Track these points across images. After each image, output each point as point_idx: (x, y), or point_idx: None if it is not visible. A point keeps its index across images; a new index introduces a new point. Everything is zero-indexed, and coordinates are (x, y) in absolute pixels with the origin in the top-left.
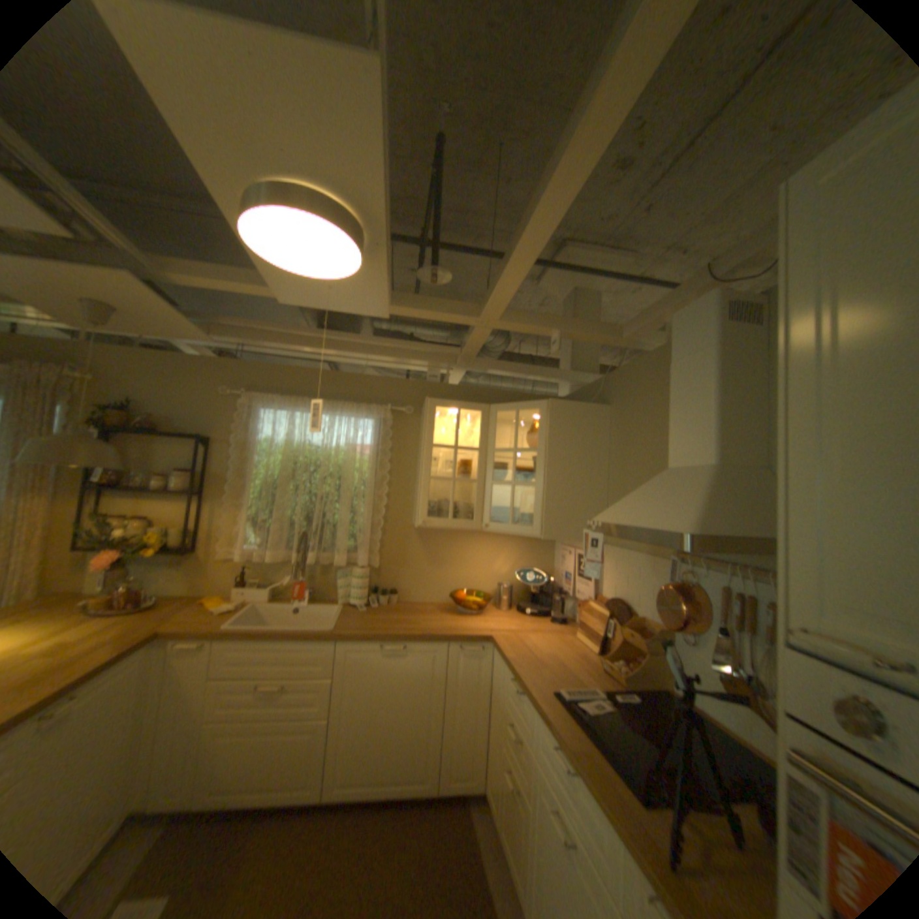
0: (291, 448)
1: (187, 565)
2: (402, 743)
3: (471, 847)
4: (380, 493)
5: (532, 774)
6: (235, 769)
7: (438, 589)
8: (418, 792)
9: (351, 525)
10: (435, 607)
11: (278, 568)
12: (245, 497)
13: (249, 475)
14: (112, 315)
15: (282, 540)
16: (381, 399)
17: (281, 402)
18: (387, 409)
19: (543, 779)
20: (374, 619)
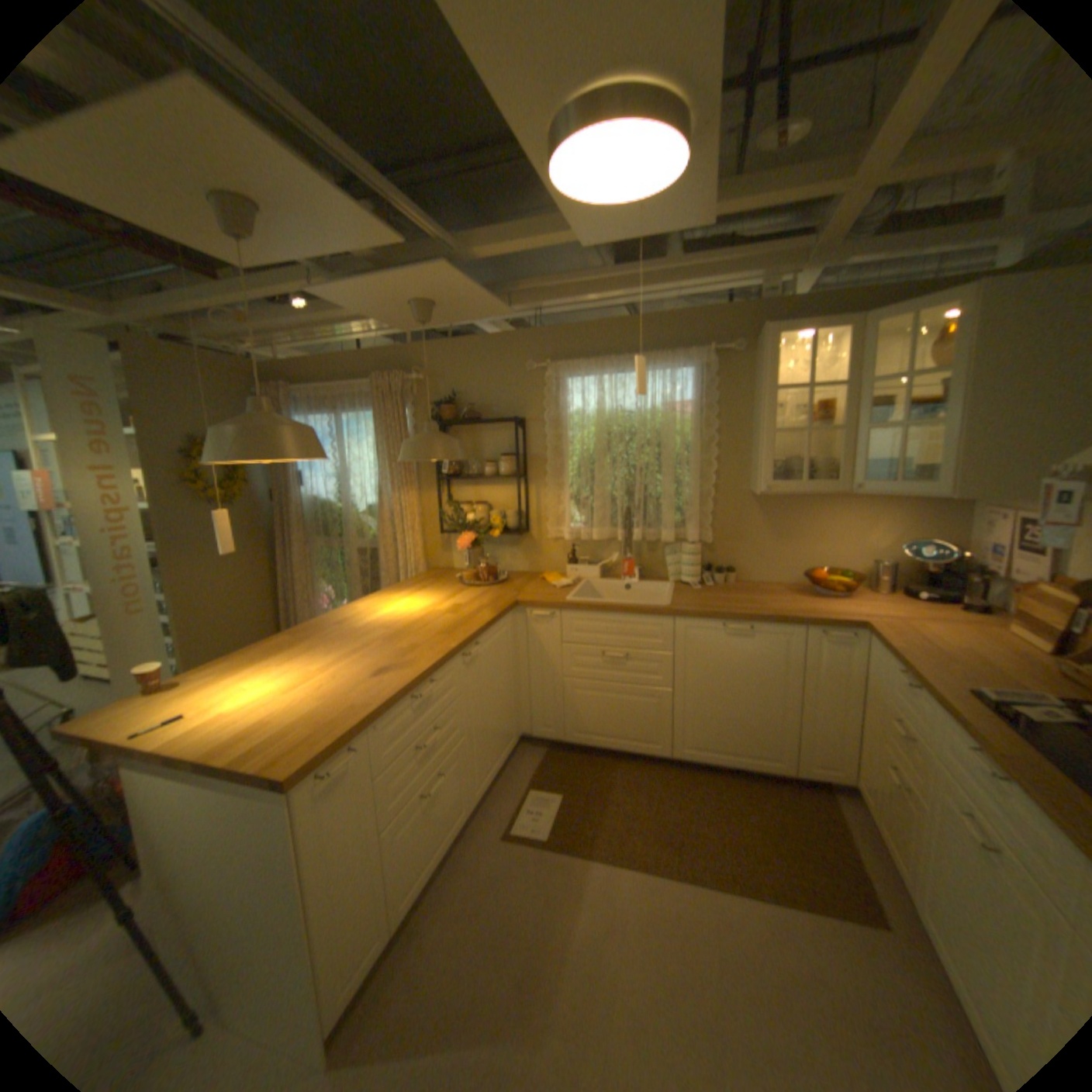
0: (602, 419)
1: (523, 545)
2: (753, 721)
3: (841, 832)
4: (707, 458)
5: (931, 773)
6: (593, 718)
7: (786, 568)
8: (773, 770)
9: (675, 498)
10: (783, 587)
11: (603, 547)
12: (564, 477)
13: (564, 454)
14: (429, 312)
15: (604, 518)
16: (699, 340)
17: (585, 367)
18: (708, 351)
19: (948, 780)
20: (711, 598)
